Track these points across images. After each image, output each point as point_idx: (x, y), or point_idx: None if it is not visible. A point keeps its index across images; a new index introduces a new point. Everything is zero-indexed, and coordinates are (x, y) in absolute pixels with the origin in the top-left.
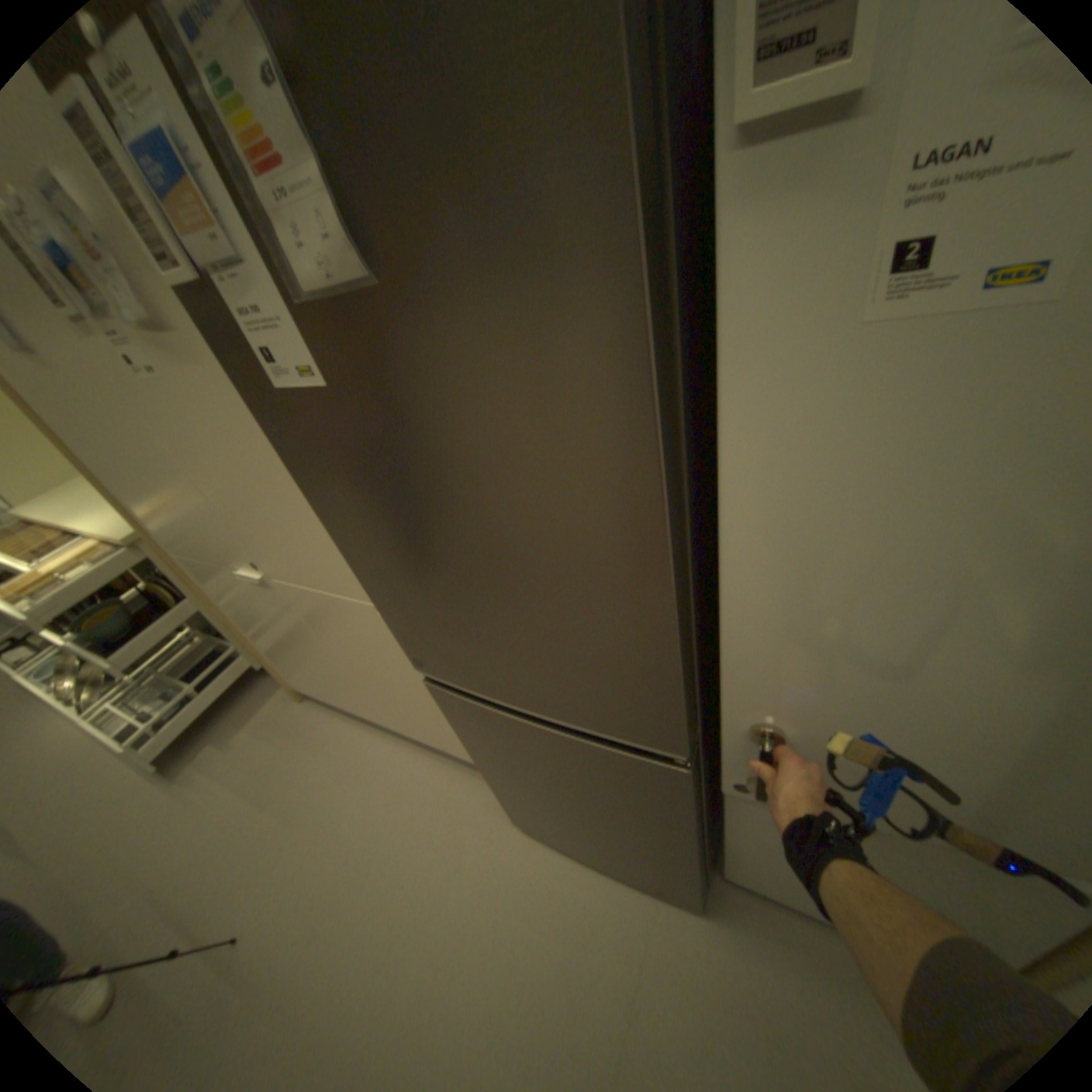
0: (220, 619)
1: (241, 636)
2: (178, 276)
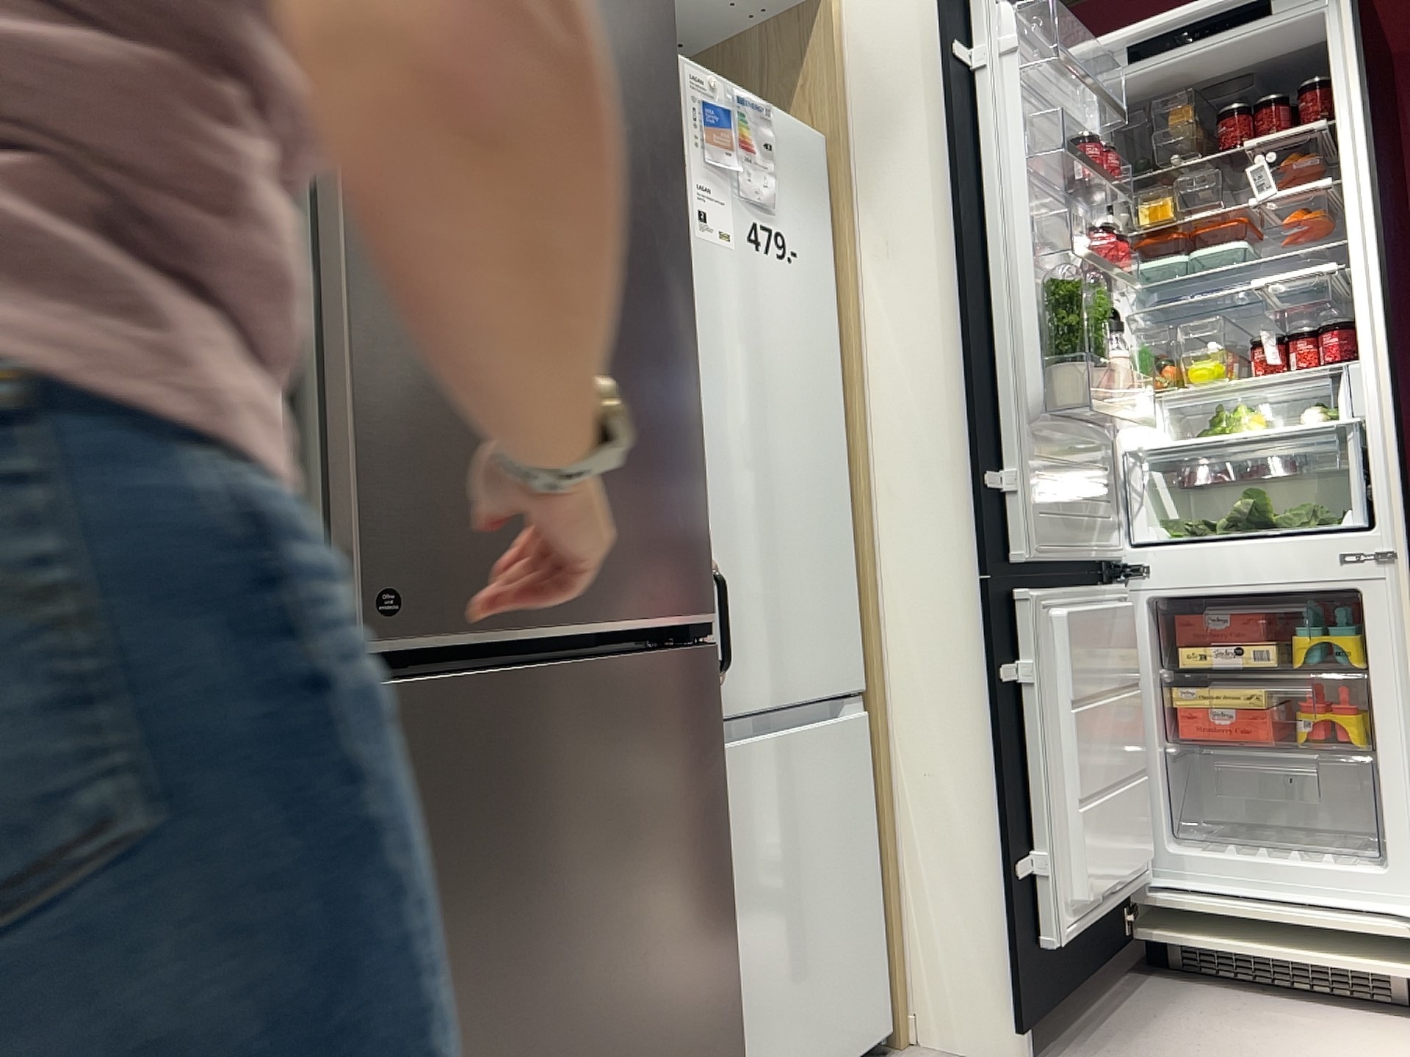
0: None
1: None
2: None
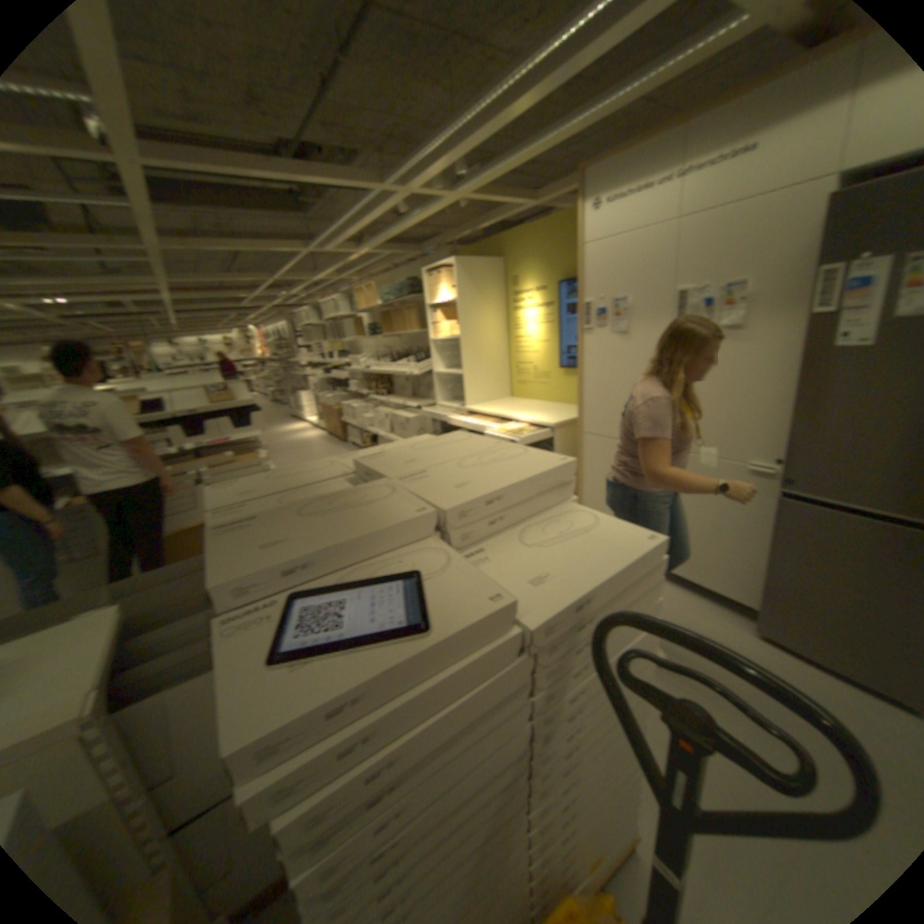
0: (579, 477)
1: (583, 490)
2: (820, 312)
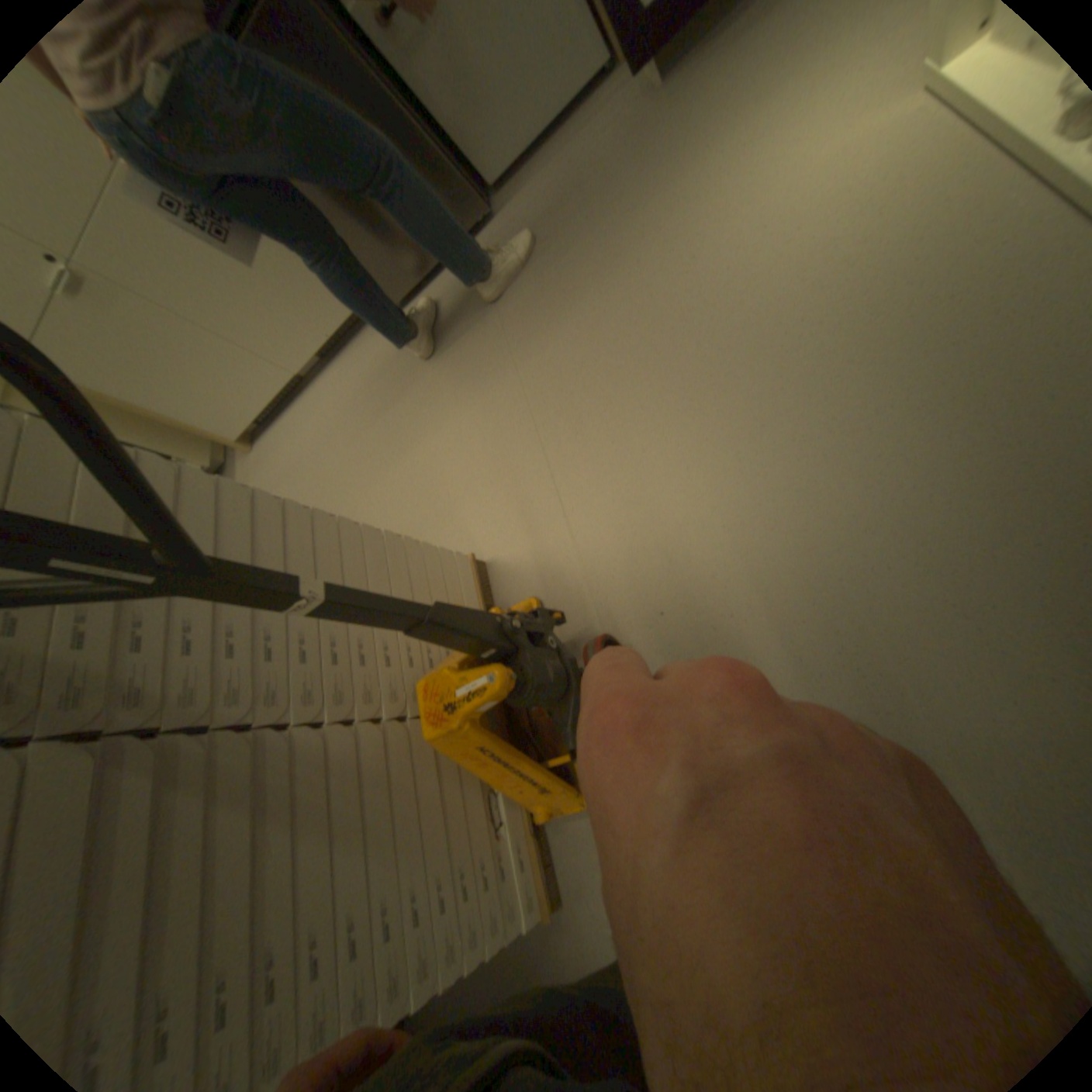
0: (125, 408)
1: (155, 413)
2: None
